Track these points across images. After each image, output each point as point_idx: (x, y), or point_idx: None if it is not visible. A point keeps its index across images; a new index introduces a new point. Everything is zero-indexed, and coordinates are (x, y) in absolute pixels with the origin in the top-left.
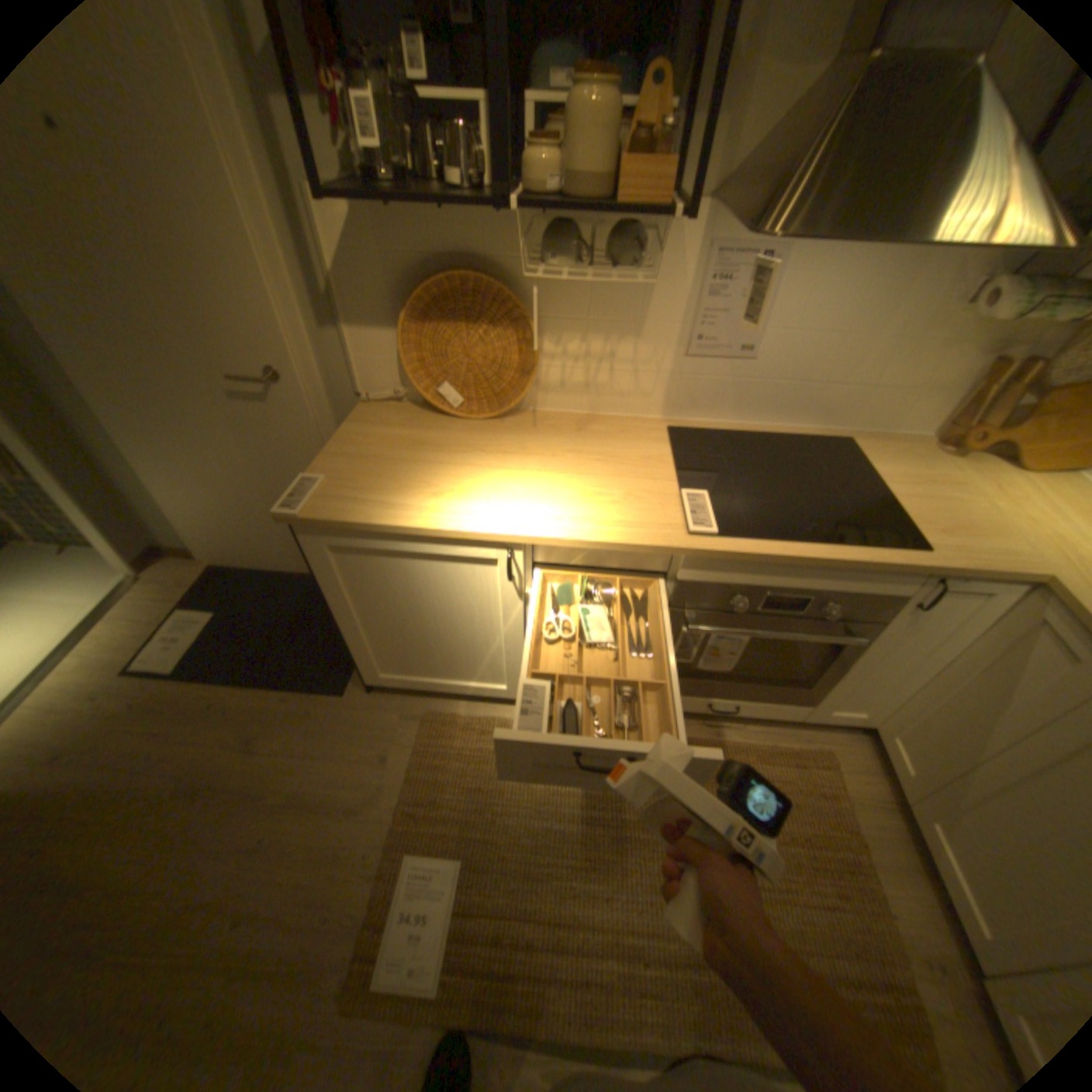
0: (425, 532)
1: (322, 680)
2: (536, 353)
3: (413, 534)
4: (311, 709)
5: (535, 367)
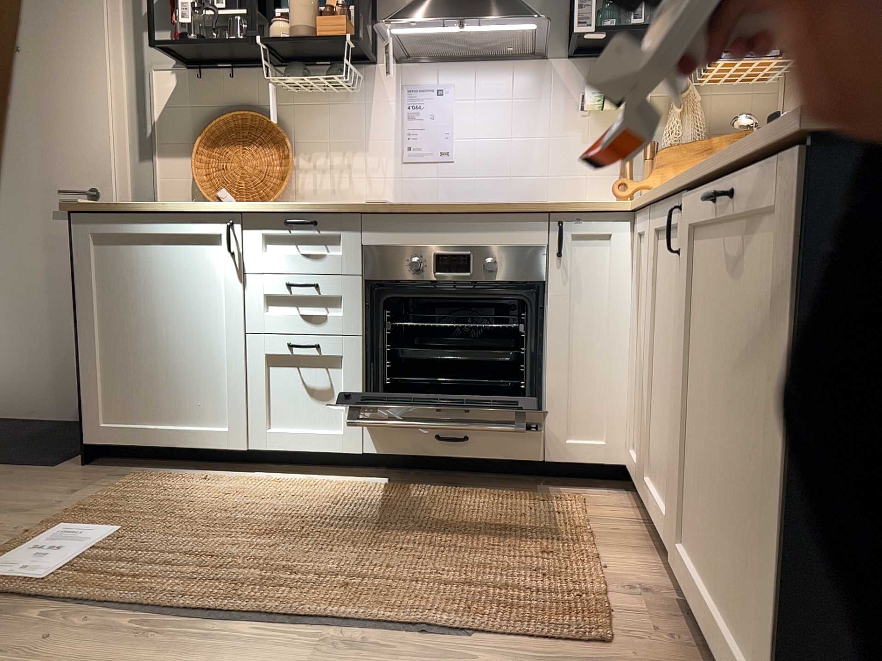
0: (168, 213)
1: (38, 459)
2: (289, 160)
3: (158, 213)
4: (16, 471)
5: (287, 170)
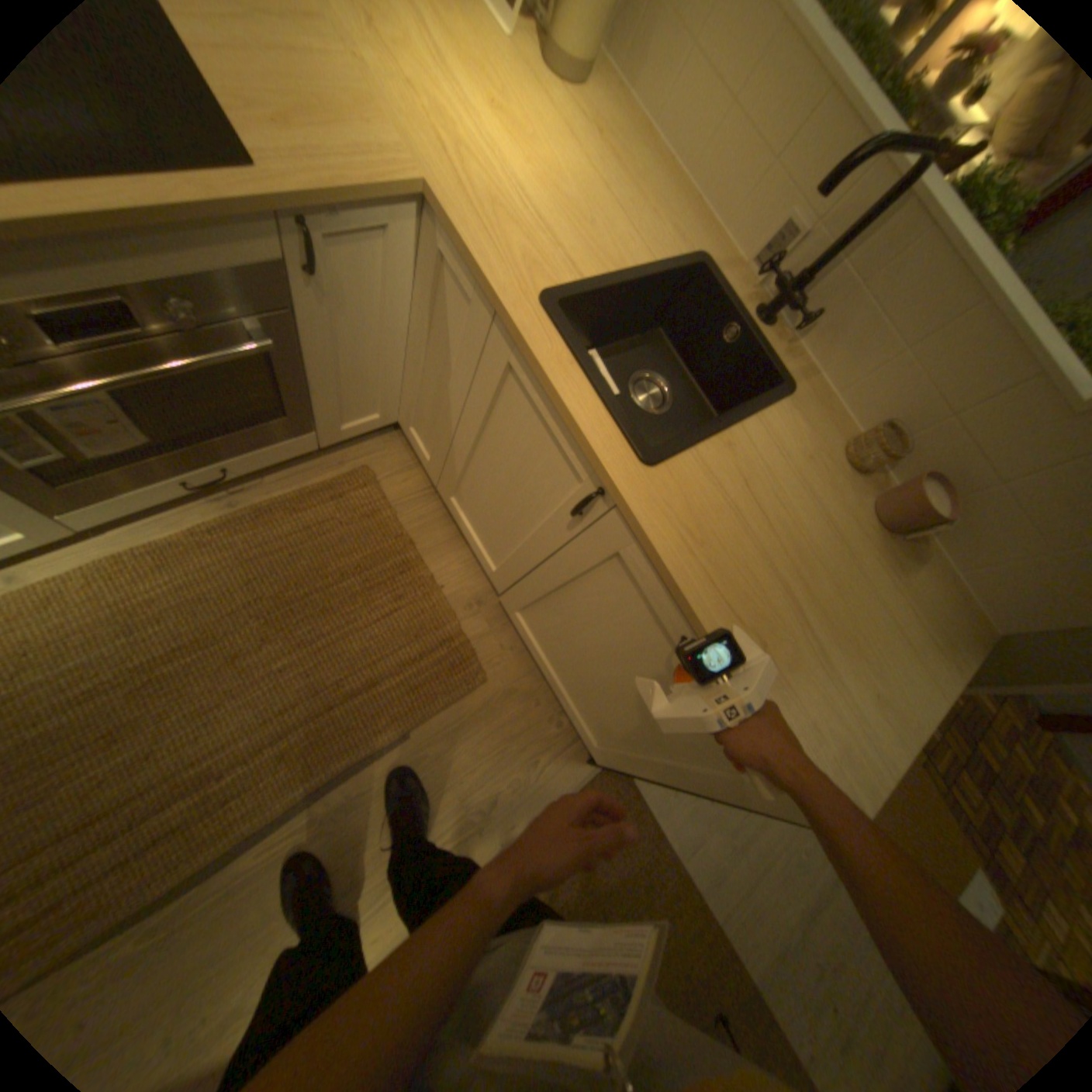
0: None
1: None
2: None
3: None
4: None
5: None
